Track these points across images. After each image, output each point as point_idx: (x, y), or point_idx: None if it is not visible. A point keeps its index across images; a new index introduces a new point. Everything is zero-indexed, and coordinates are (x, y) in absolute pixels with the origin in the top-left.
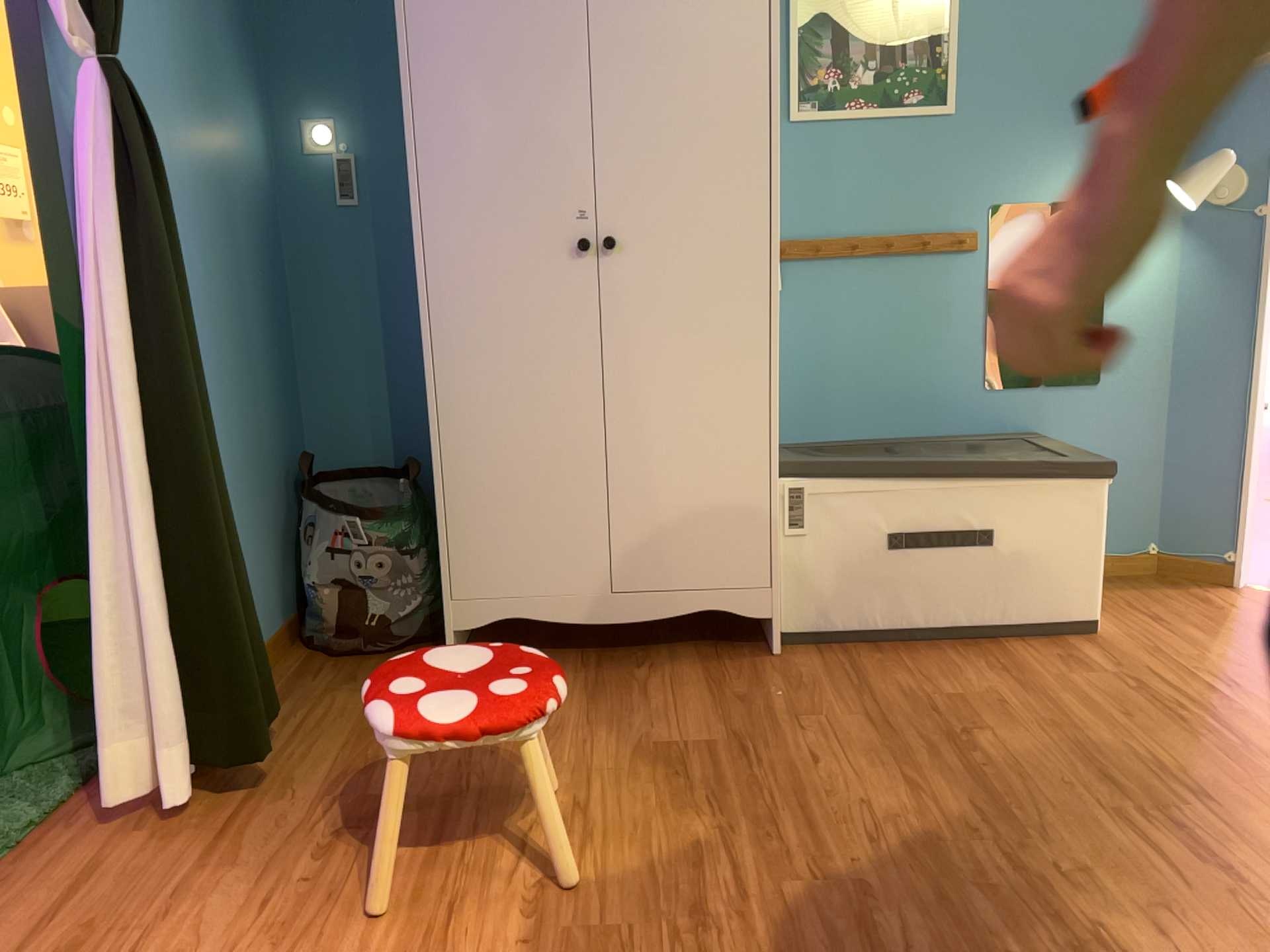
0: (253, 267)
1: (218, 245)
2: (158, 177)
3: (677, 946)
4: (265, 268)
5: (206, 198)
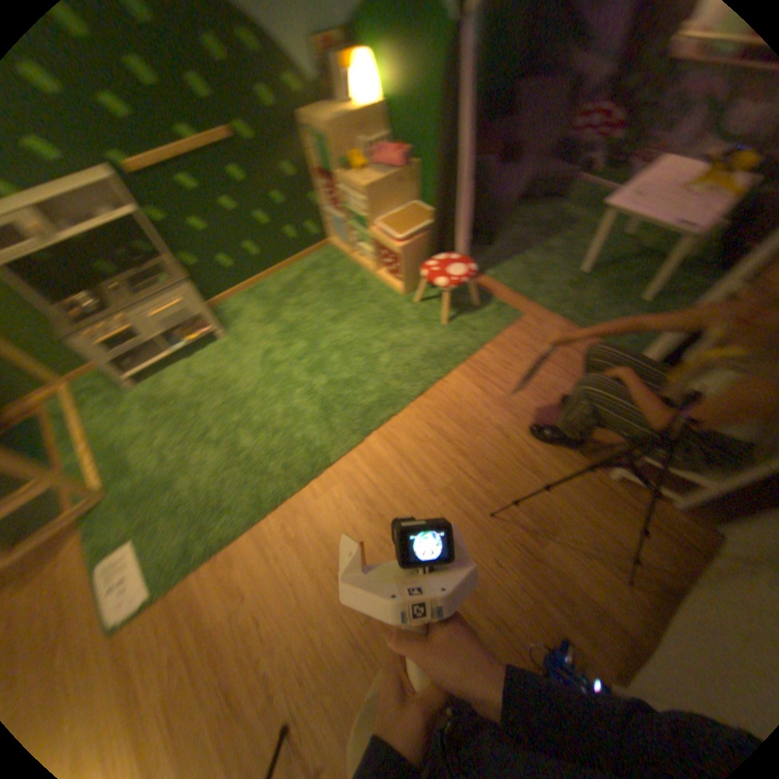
0: None
1: None
2: None
3: (452, 447)
4: None
5: None
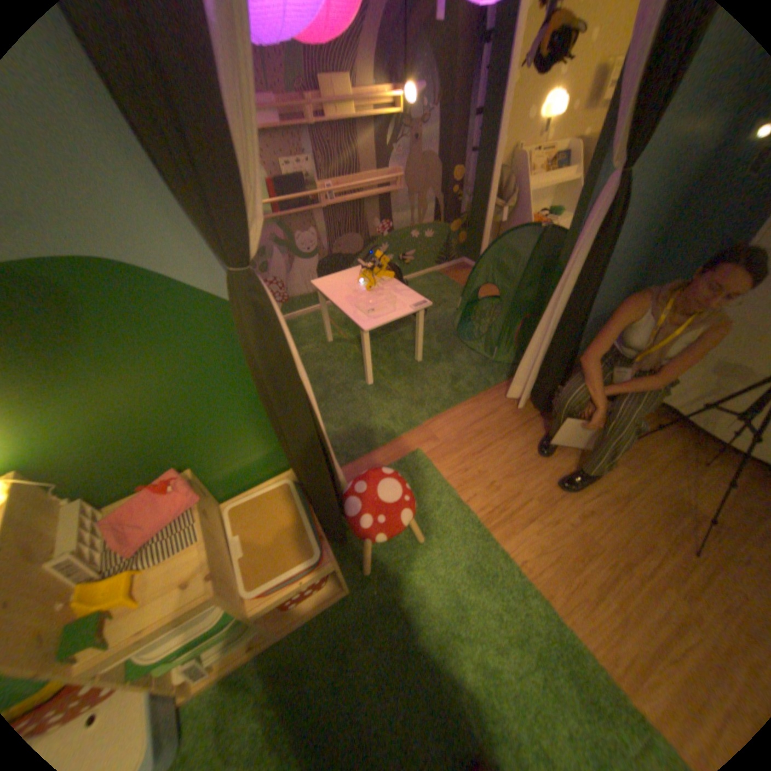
0: (662, 214)
1: (648, 211)
2: (622, 220)
3: (621, 577)
4: (670, 211)
5: (654, 190)
